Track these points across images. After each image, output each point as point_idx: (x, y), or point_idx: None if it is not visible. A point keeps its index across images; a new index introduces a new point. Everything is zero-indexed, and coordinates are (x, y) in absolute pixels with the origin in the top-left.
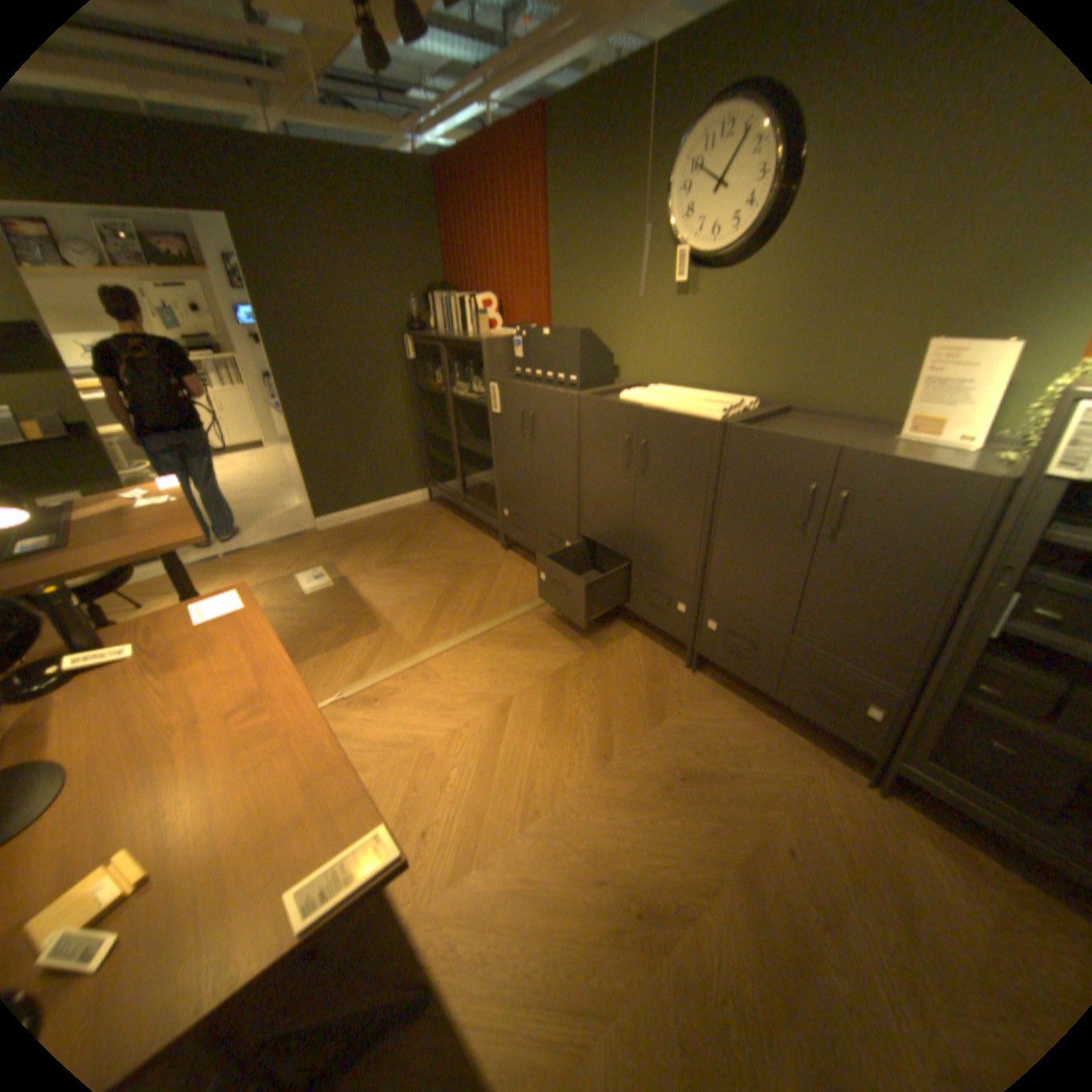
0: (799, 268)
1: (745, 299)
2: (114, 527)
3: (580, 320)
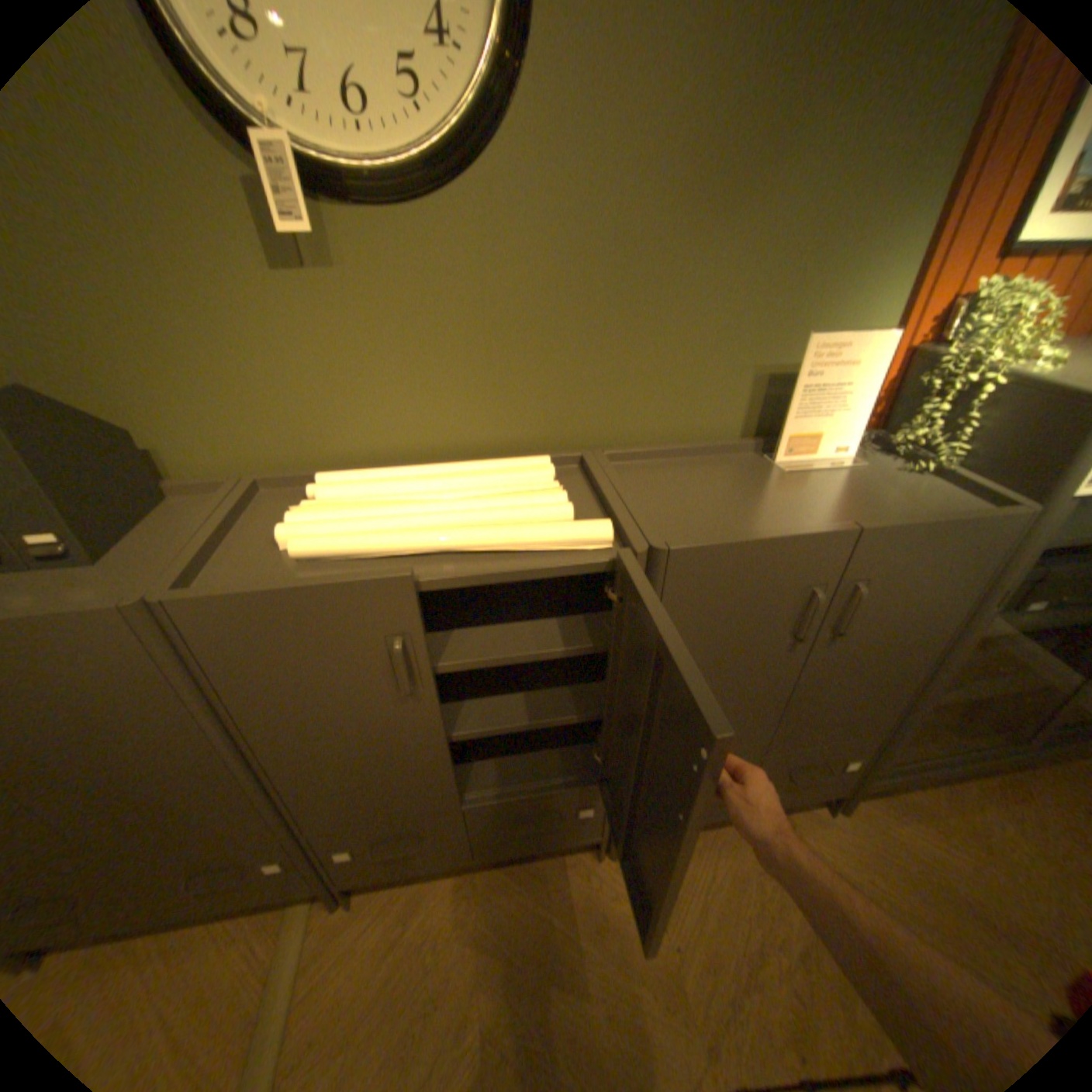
0: (563, 211)
1: (461, 273)
2: None
3: None
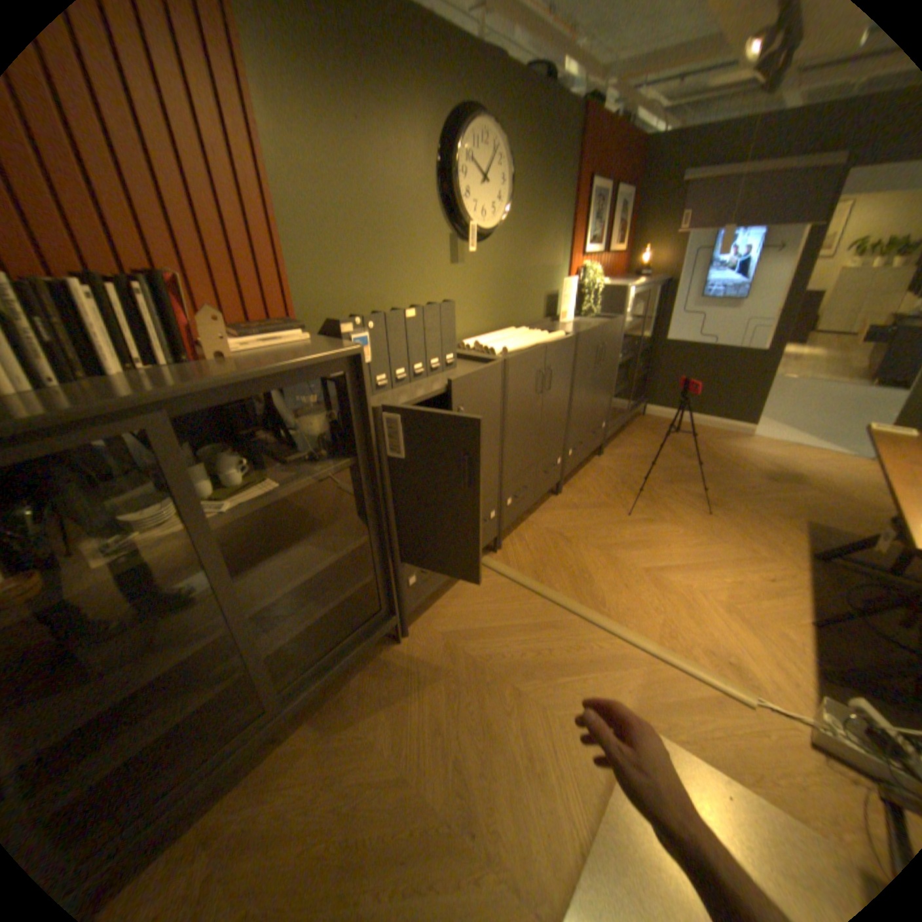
0: (510, 246)
1: (490, 265)
2: None
3: (349, 300)
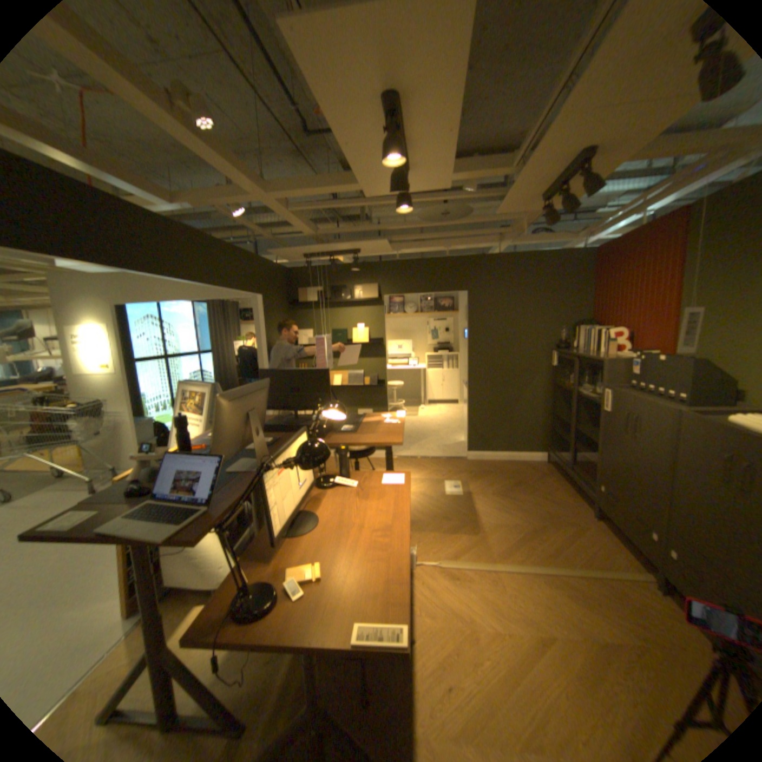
0: None
1: None
2: (374, 429)
3: (707, 350)
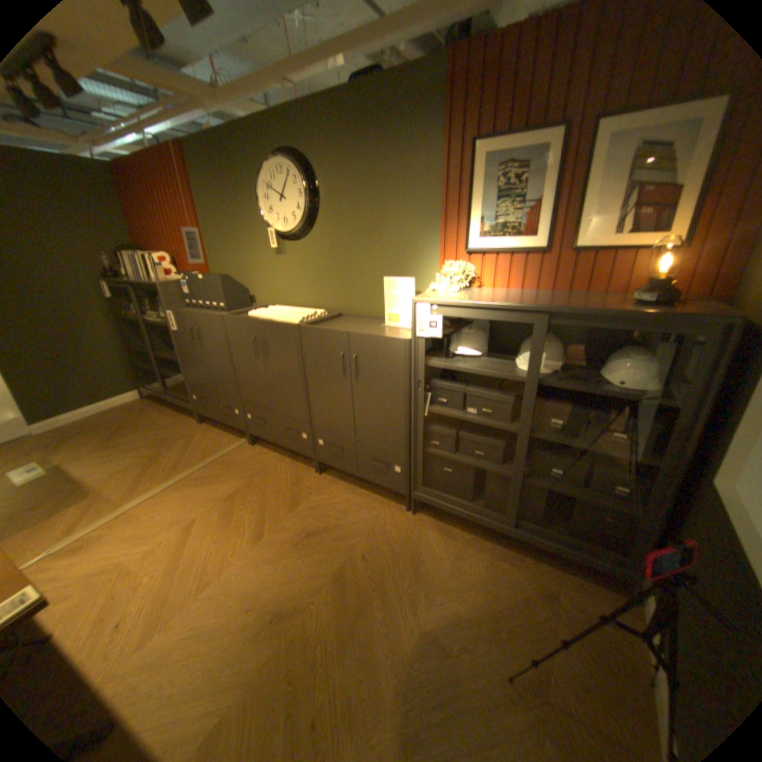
0: (330, 242)
1: (310, 258)
2: None
3: (227, 269)
